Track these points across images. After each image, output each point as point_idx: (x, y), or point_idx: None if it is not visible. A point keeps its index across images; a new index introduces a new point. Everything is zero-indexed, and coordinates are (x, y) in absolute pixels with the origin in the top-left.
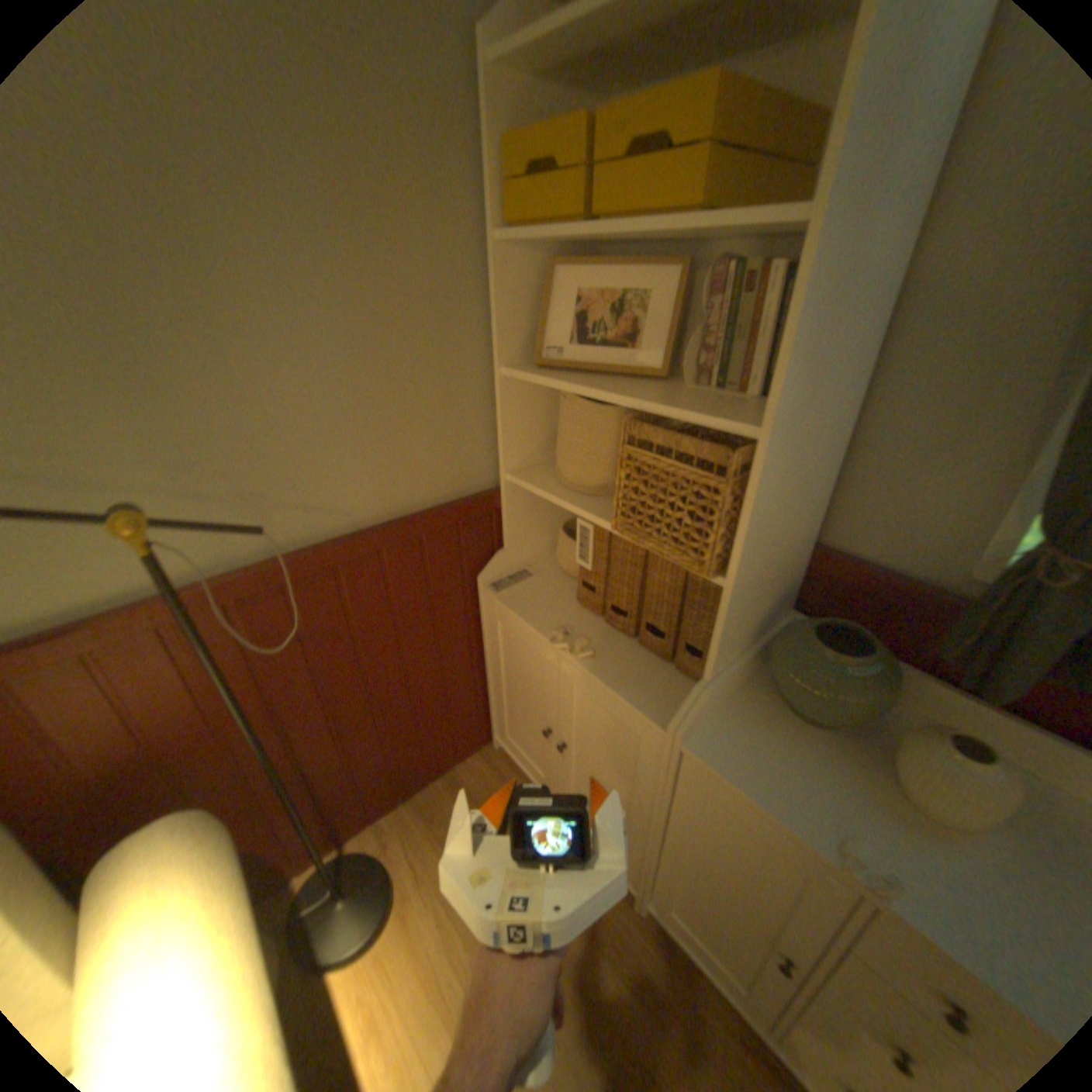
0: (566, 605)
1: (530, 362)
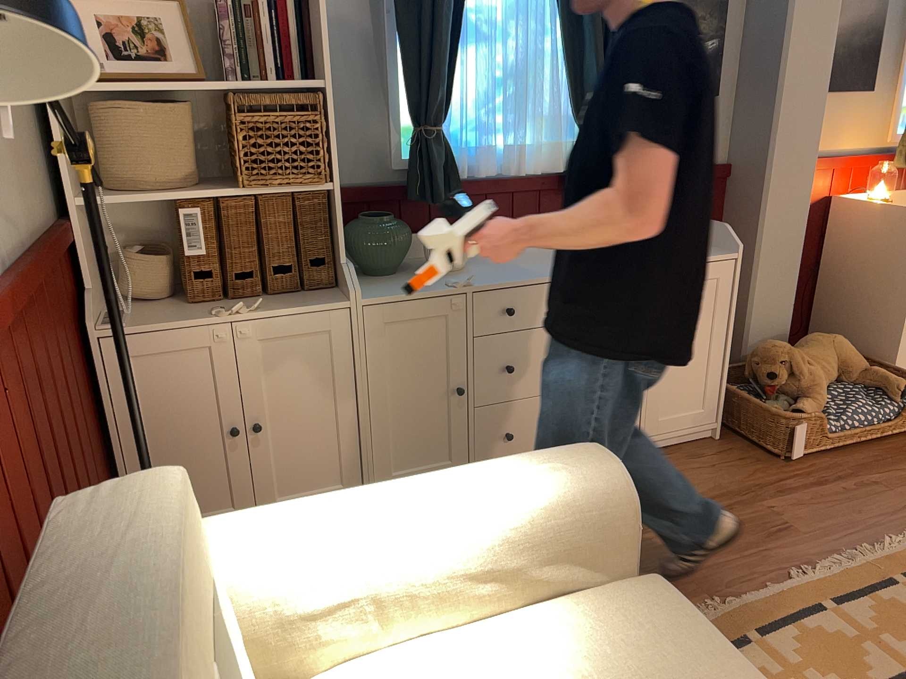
0: (185, 308)
1: None
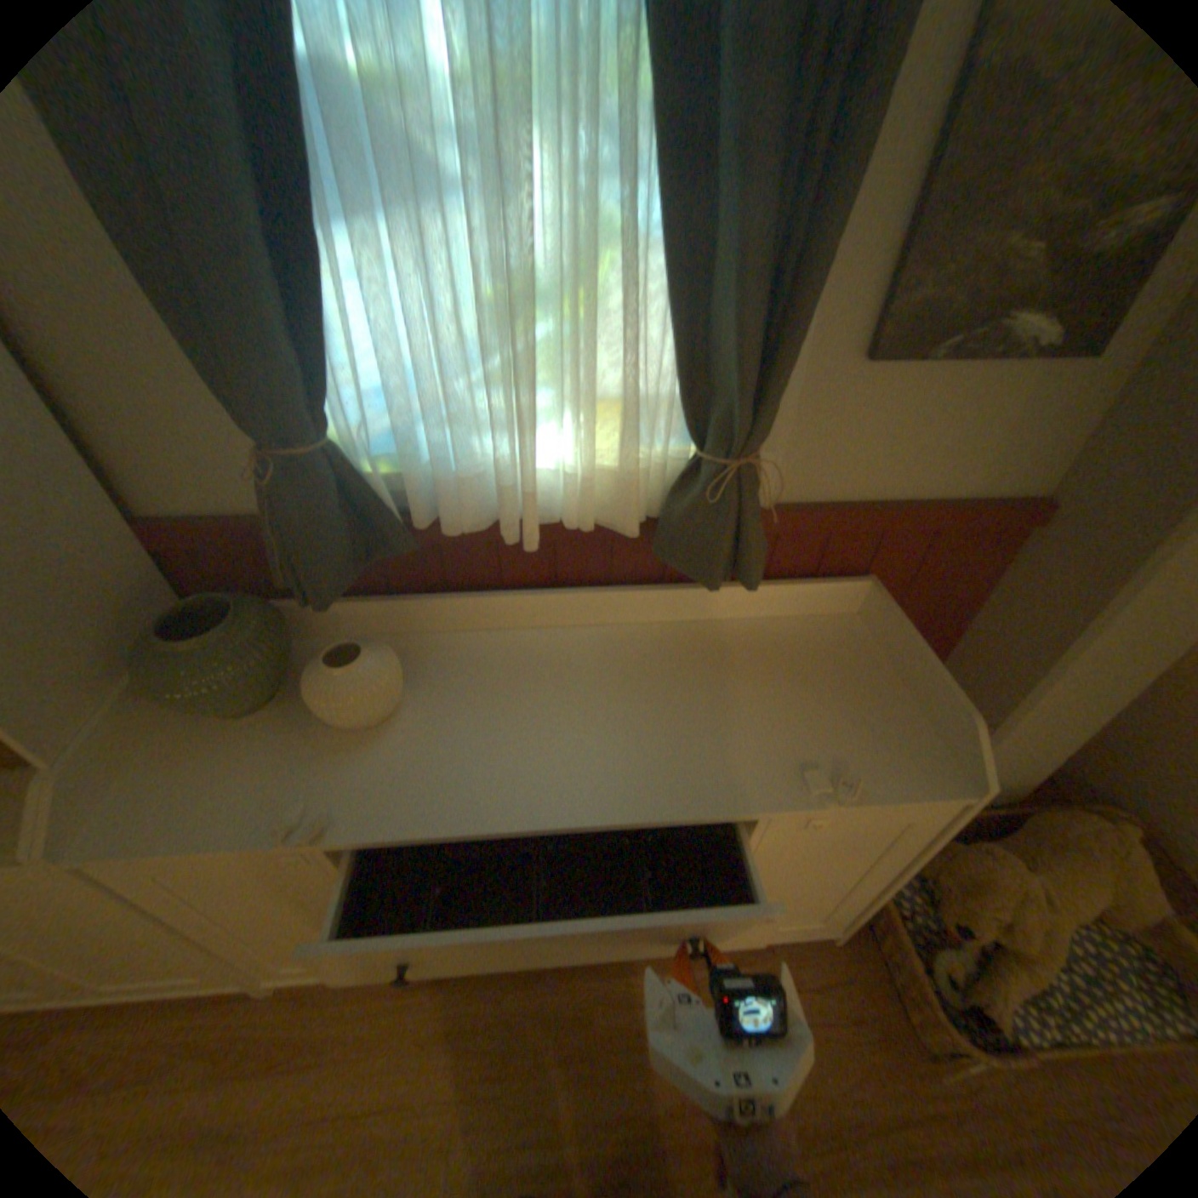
0: None
1: None
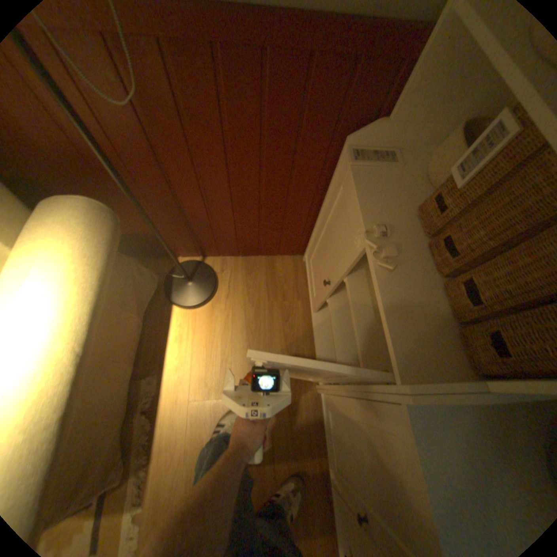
0: (405, 208)
1: None
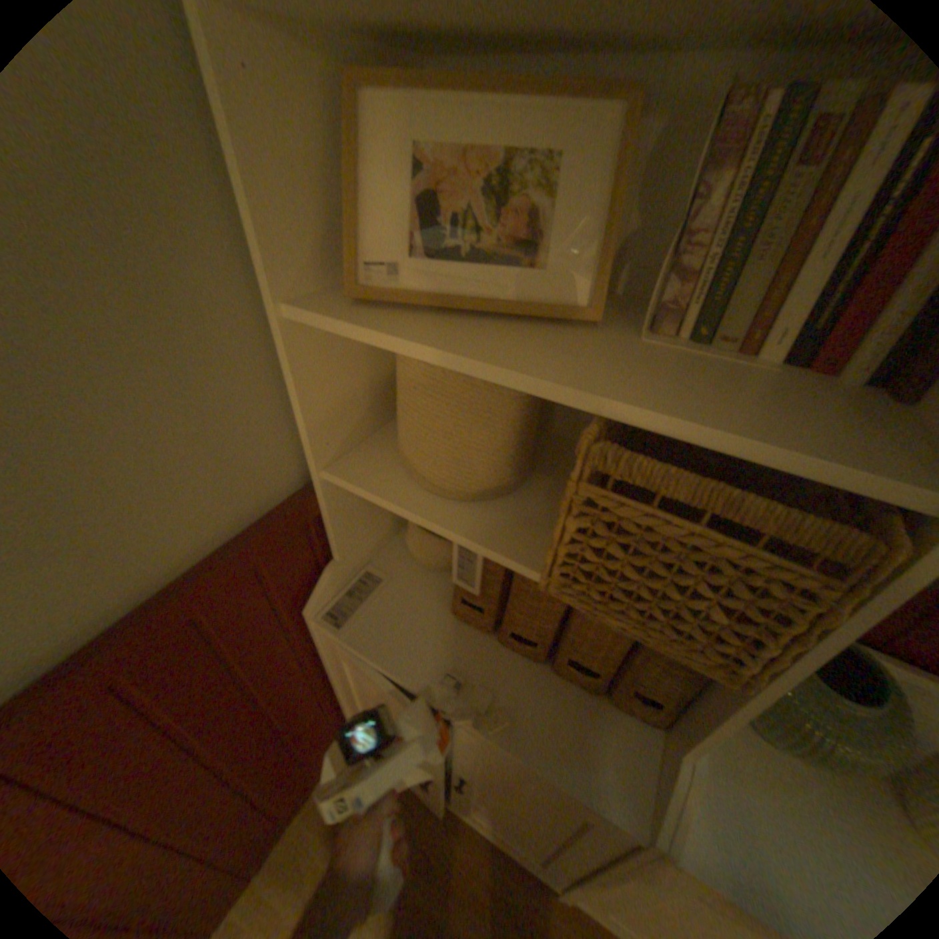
0: (442, 628)
1: (337, 287)
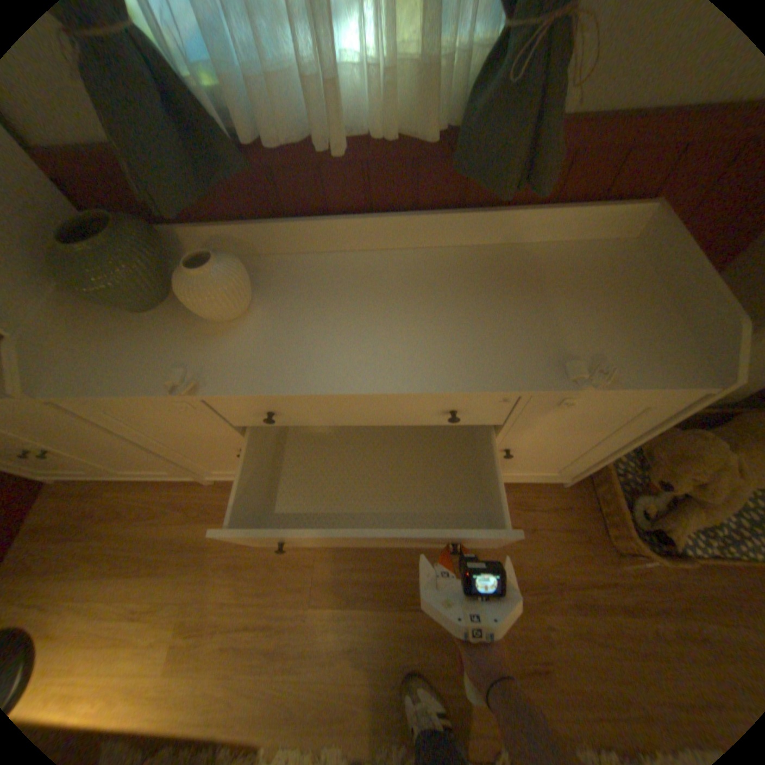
0: None
1: None
